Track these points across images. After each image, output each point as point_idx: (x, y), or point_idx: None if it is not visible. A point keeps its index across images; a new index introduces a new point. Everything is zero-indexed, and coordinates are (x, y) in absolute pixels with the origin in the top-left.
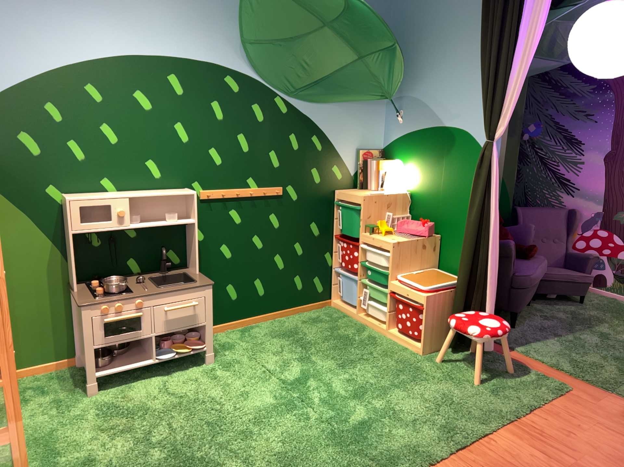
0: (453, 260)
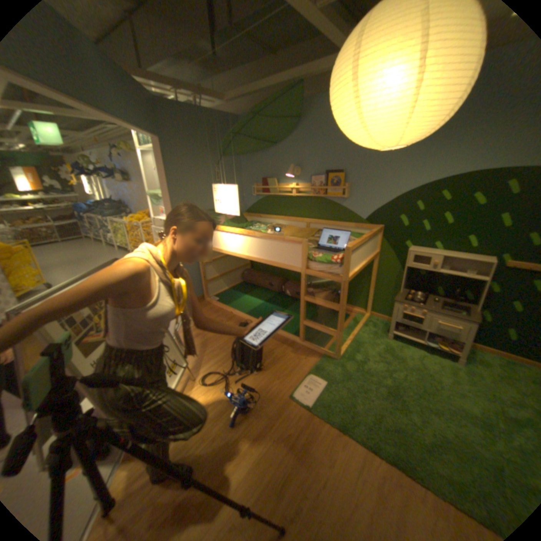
0: None
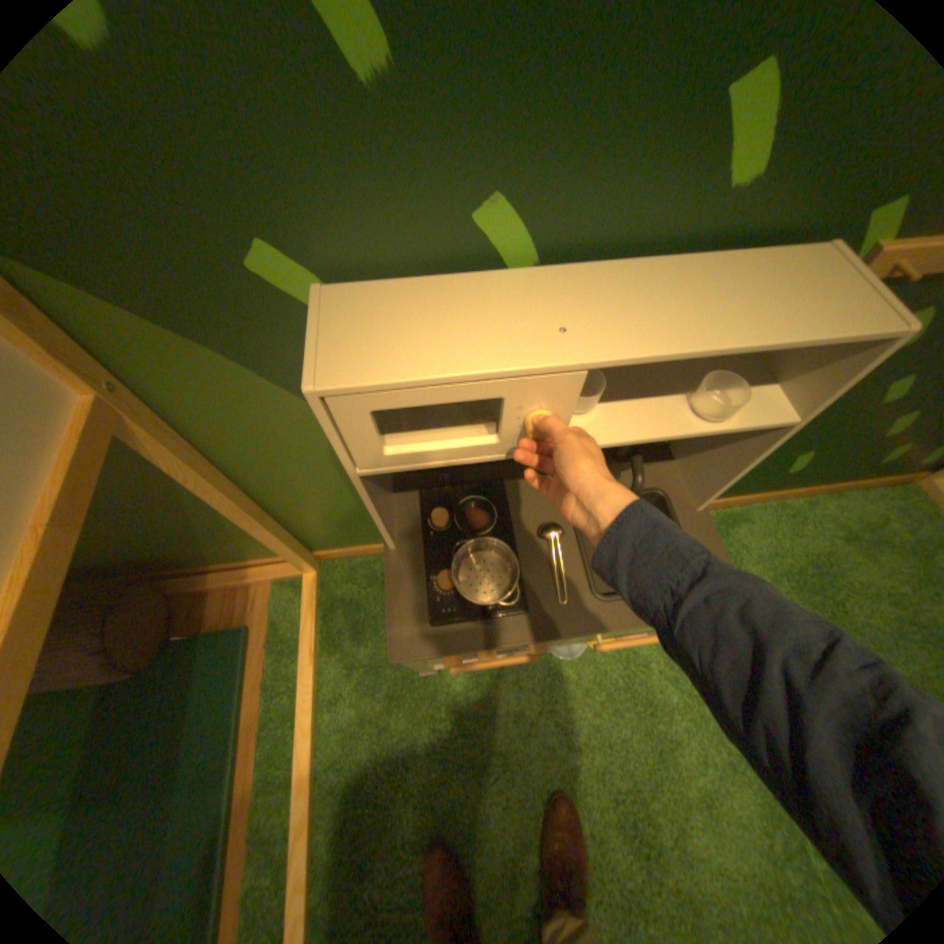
0: None
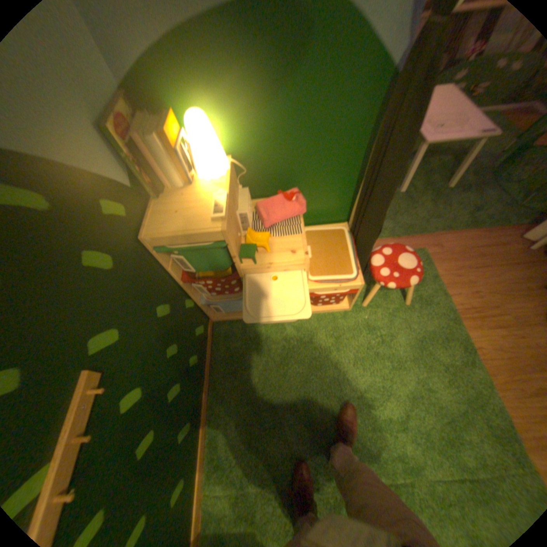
0: (317, 210)
